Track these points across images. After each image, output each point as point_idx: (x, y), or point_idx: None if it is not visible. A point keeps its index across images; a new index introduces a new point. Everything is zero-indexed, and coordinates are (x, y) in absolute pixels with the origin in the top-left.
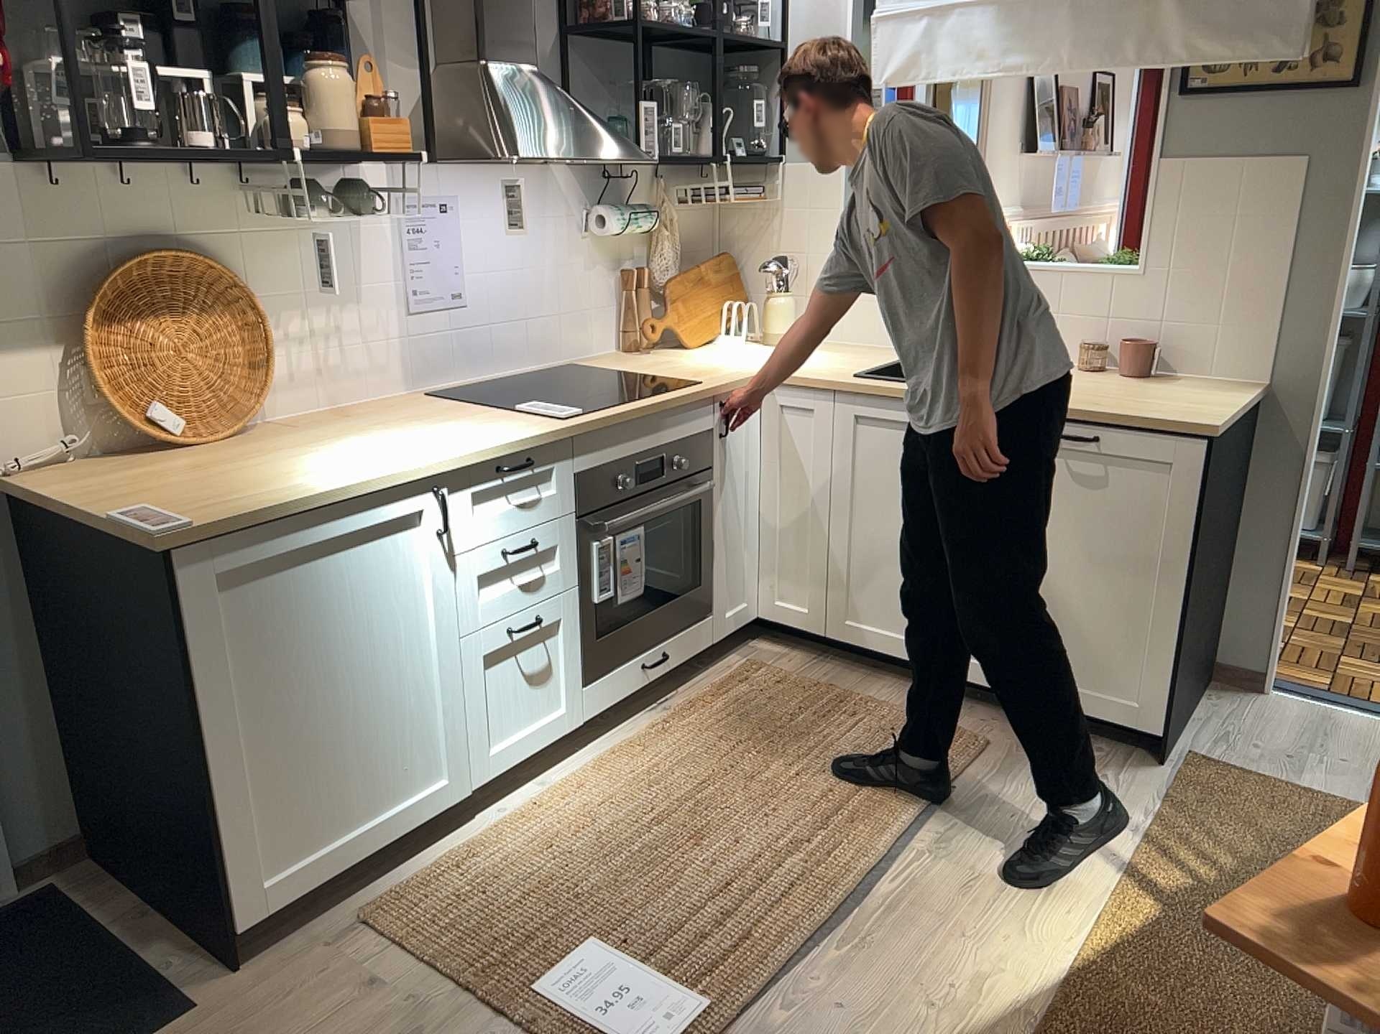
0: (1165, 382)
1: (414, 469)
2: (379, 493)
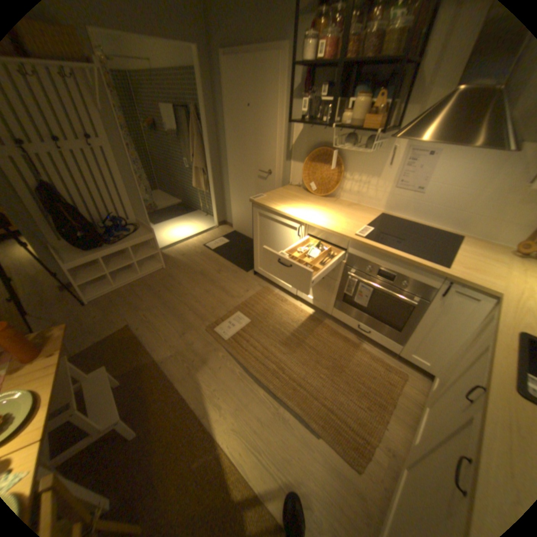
0: None
1: (295, 216)
2: (287, 216)
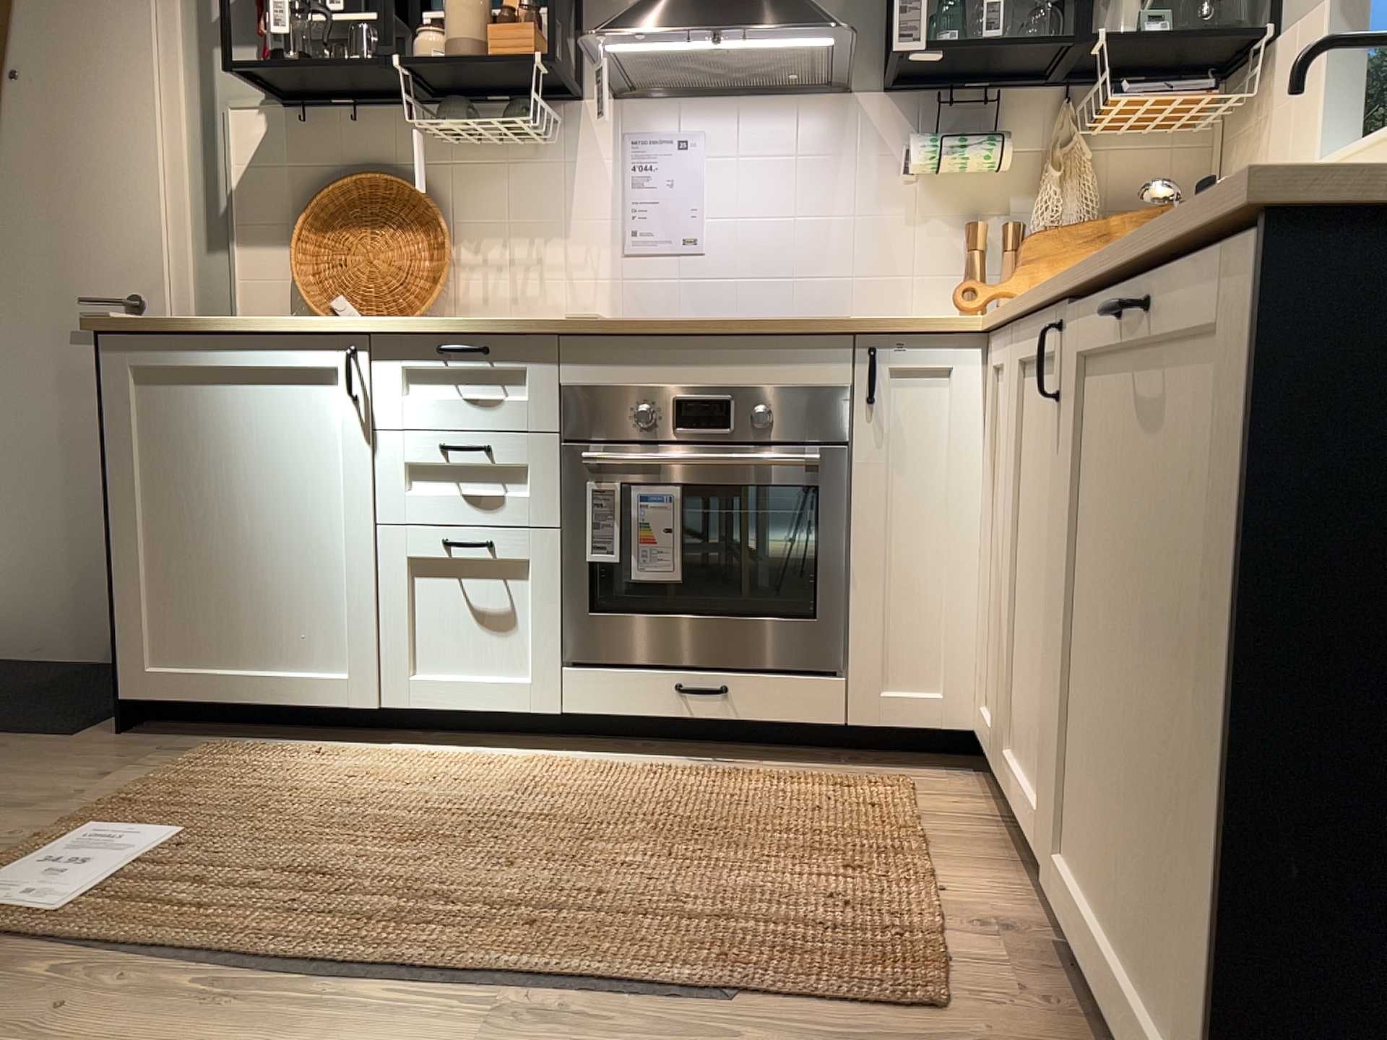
0: None
1: (323, 320)
2: (286, 336)
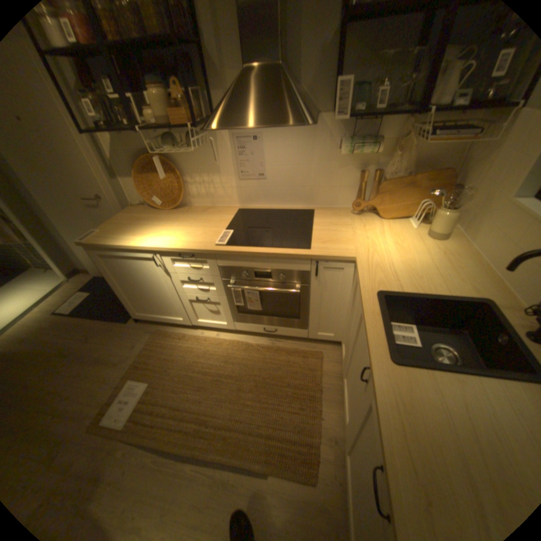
0: None
1: (142, 246)
2: (133, 249)
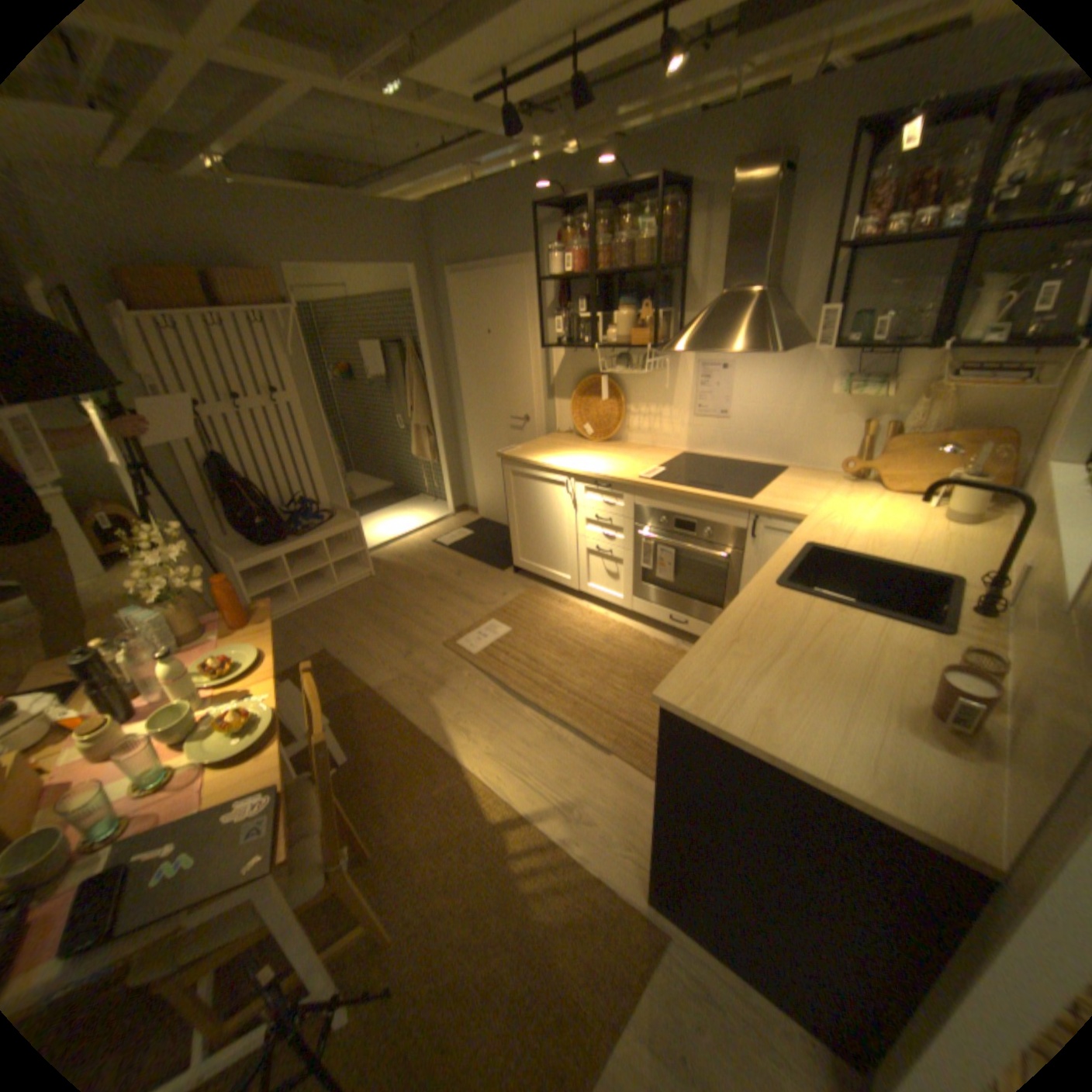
0: (916, 734)
1: (560, 467)
2: (550, 469)
